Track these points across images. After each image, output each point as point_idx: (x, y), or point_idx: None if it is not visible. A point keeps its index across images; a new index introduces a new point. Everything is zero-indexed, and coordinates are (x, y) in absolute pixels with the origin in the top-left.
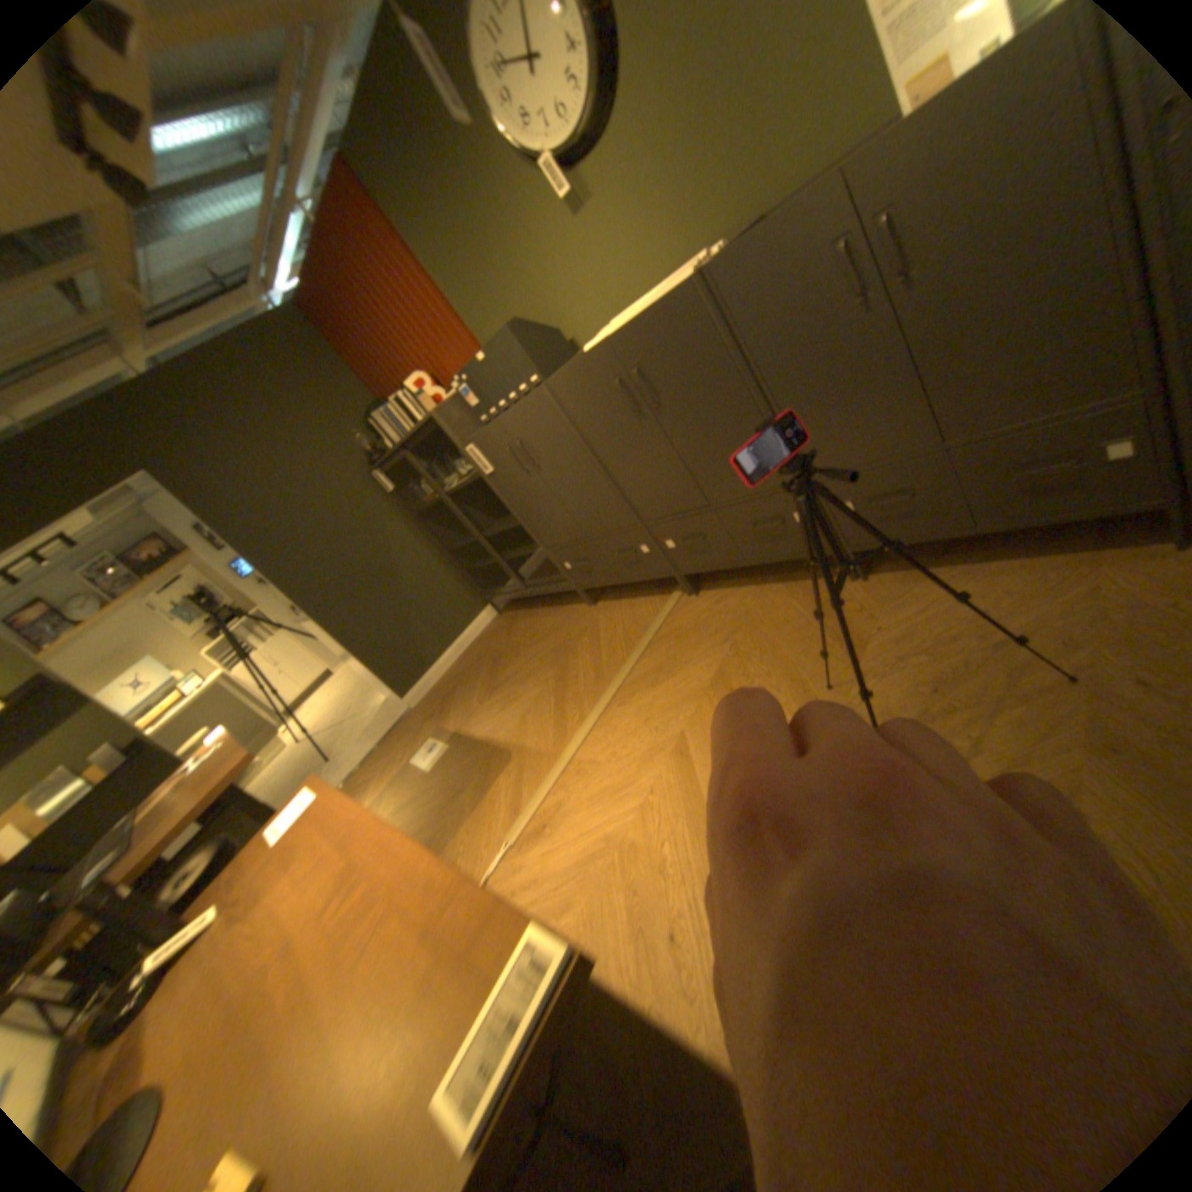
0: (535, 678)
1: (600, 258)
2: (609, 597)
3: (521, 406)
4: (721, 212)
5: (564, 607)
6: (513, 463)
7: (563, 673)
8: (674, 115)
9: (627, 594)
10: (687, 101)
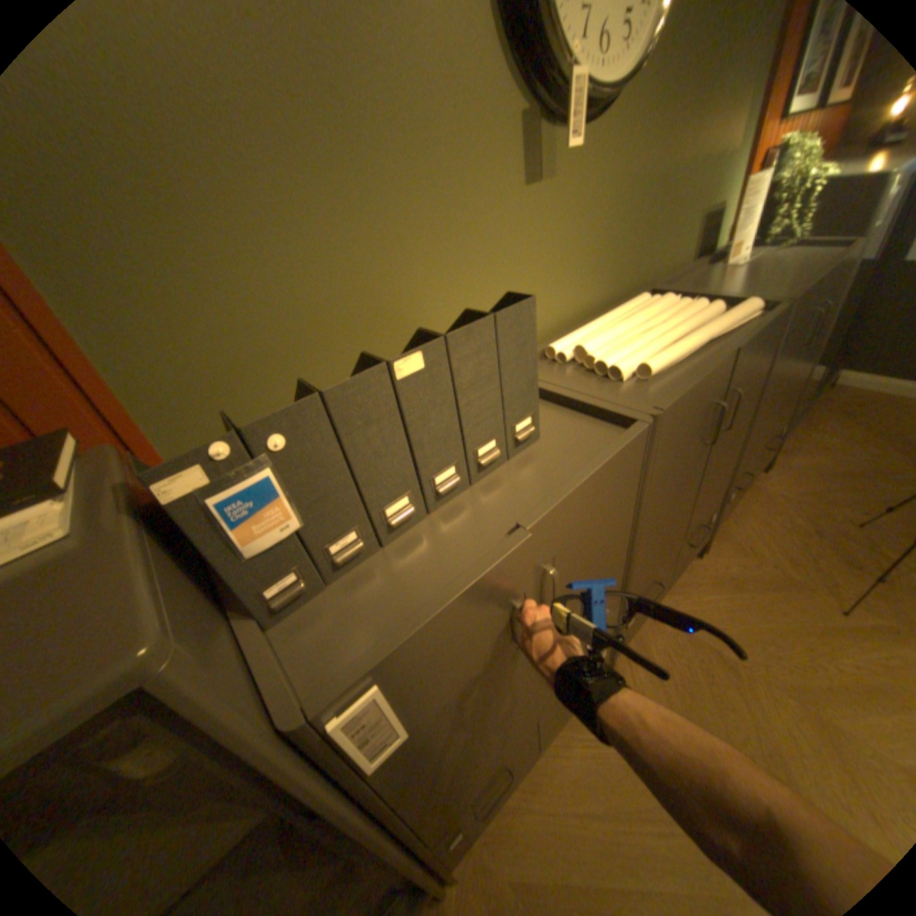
0: None
1: (527, 261)
2: None
3: (598, 476)
4: (626, 271)
5: None
6: (480, 661)
7: None
8: (637, 165)
9: None
10: (646, 162)
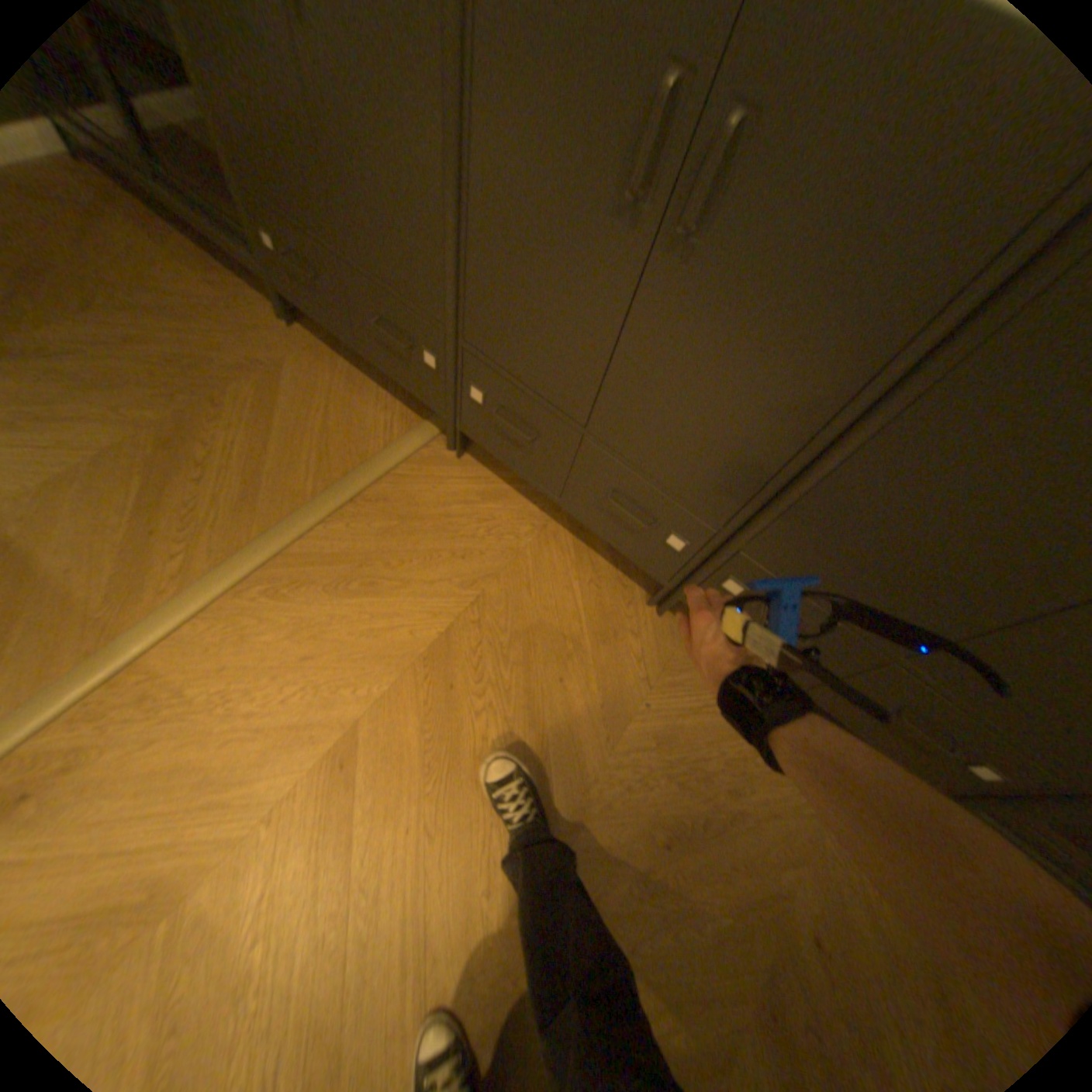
0: (111, 403)
1: None
2: (317, 330)
3: None
4: None
5: (225, 274)
6: None
7: (176, 436)
8: None
9: (352, 352)
10: None
